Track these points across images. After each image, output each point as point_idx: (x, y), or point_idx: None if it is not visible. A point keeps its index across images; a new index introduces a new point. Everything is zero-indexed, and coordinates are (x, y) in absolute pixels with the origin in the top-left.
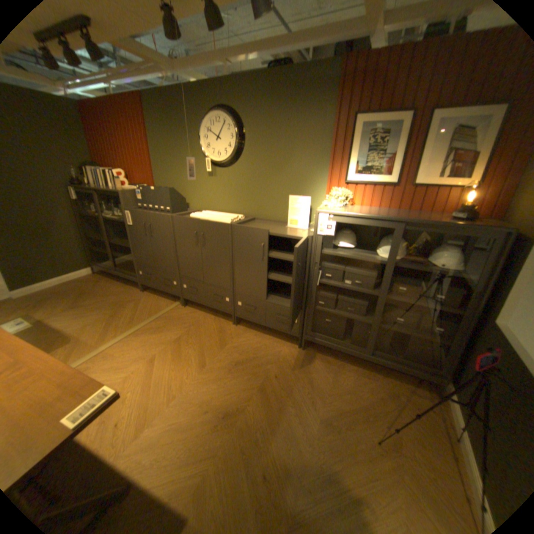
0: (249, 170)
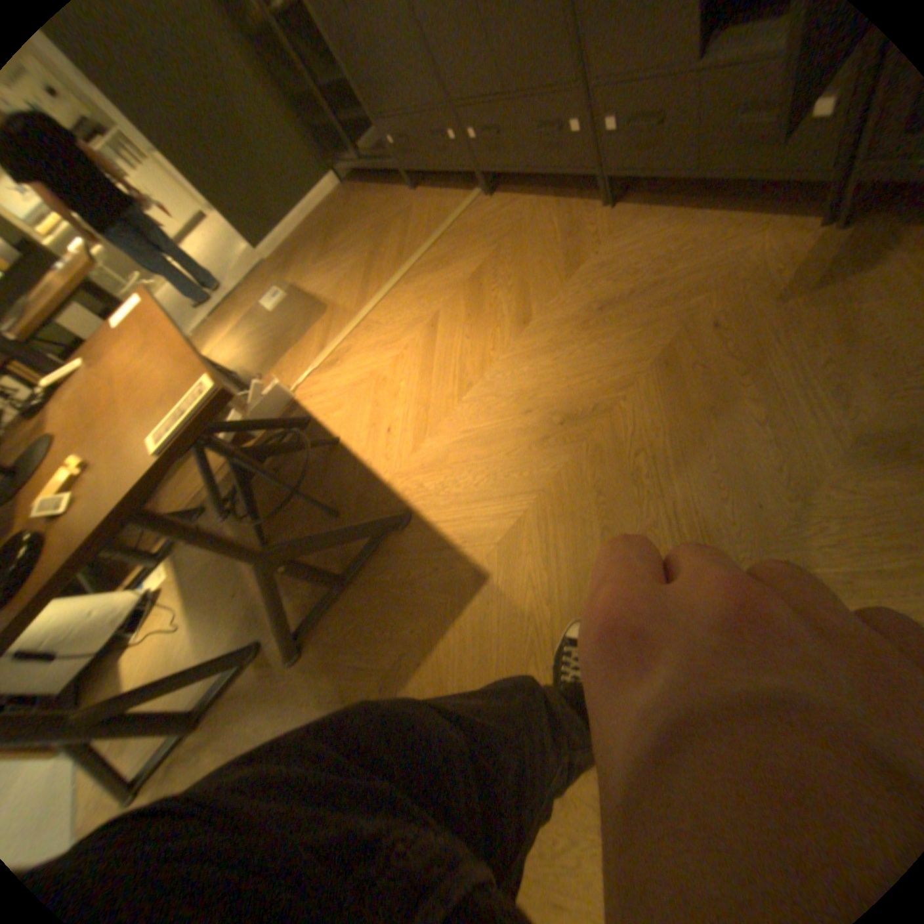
0: None
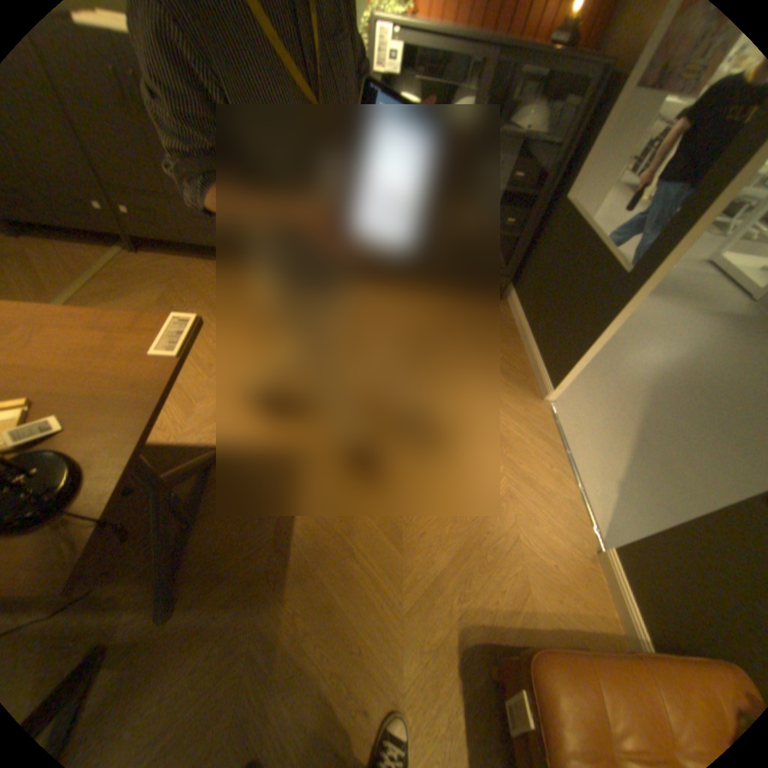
0: None
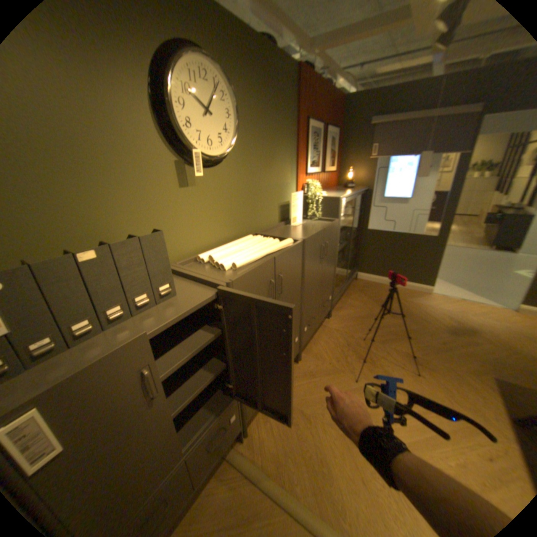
0: (242, 169)
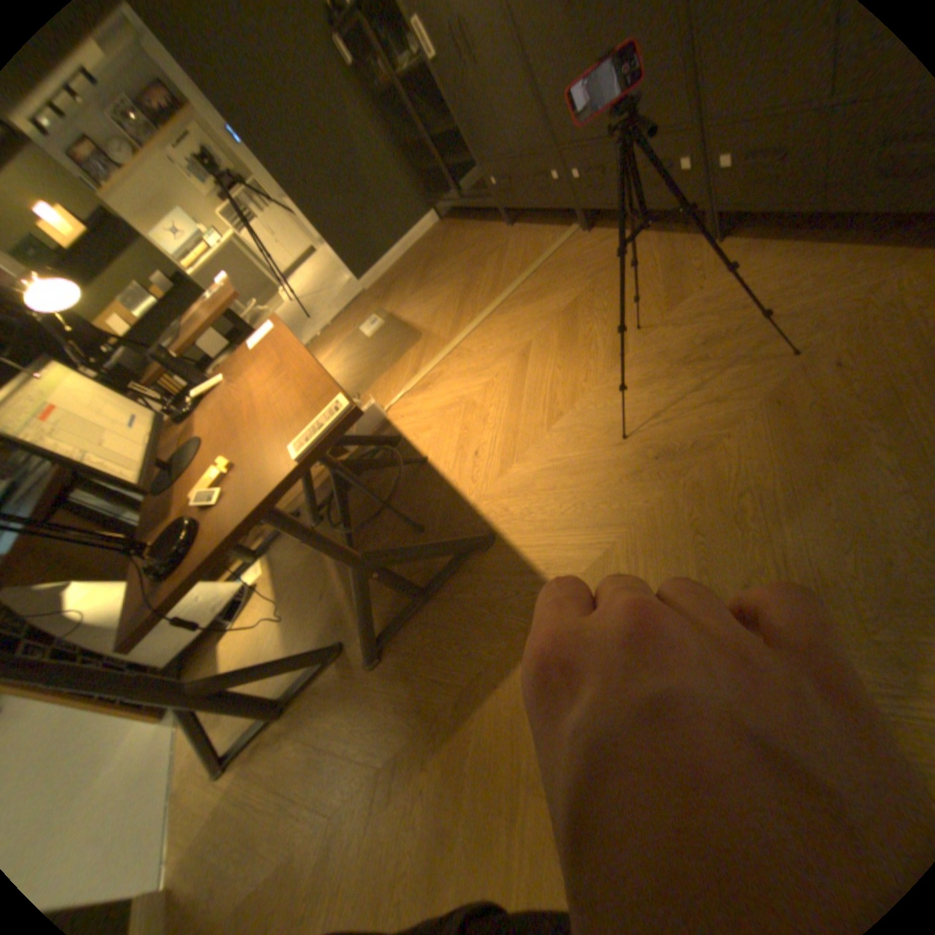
0: None
